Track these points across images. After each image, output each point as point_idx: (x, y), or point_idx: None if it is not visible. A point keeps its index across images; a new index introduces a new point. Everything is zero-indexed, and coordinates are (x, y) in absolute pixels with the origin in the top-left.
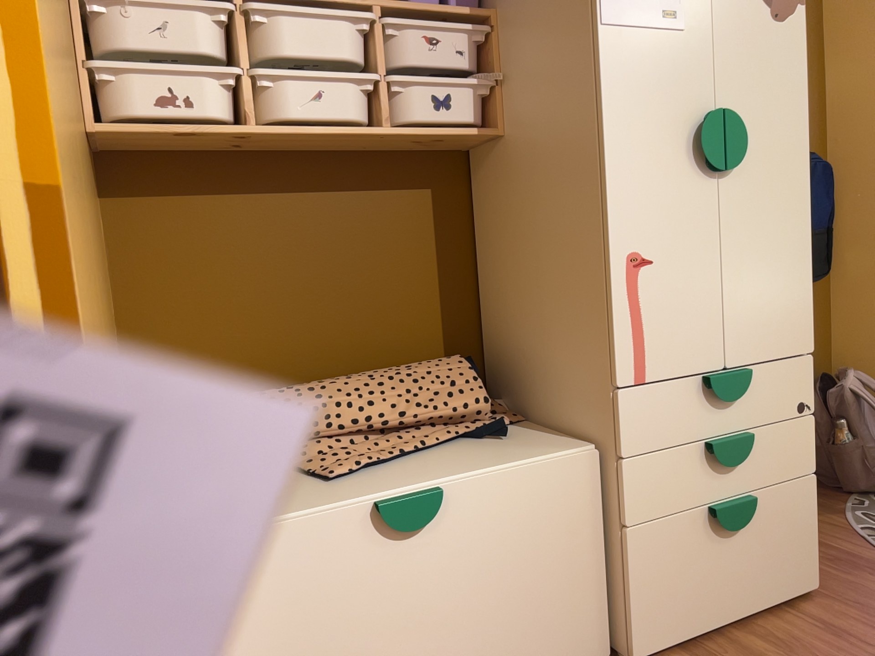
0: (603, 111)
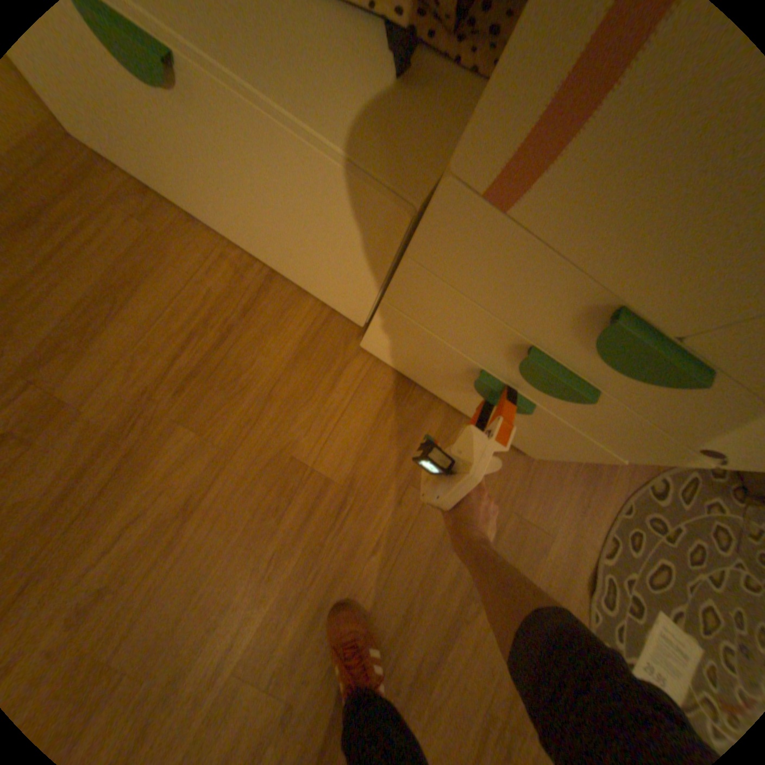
0: None
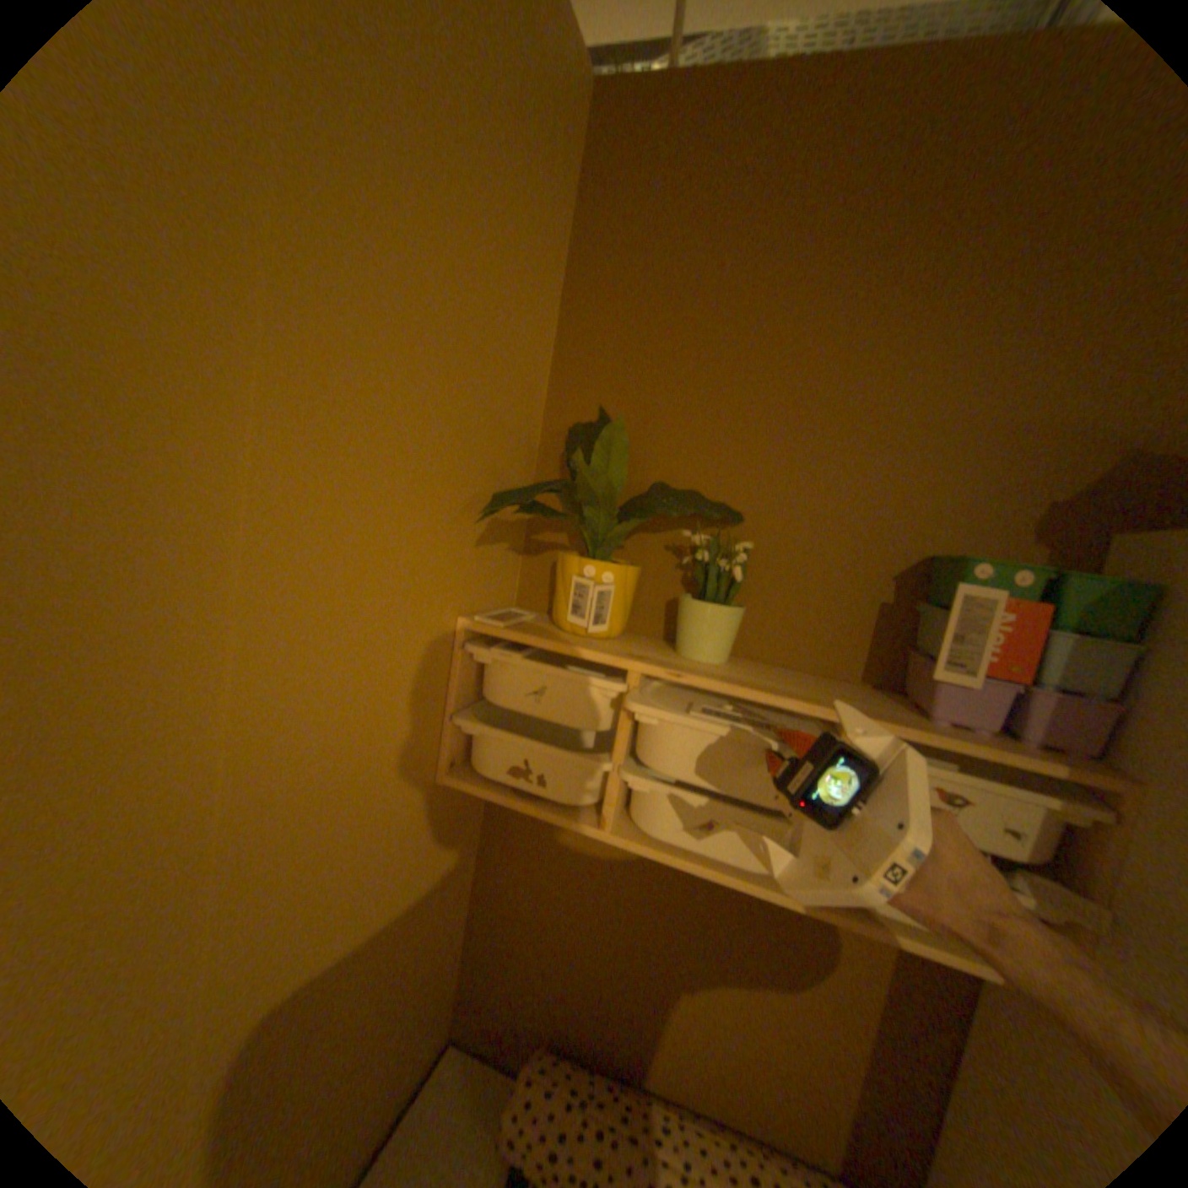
0: None
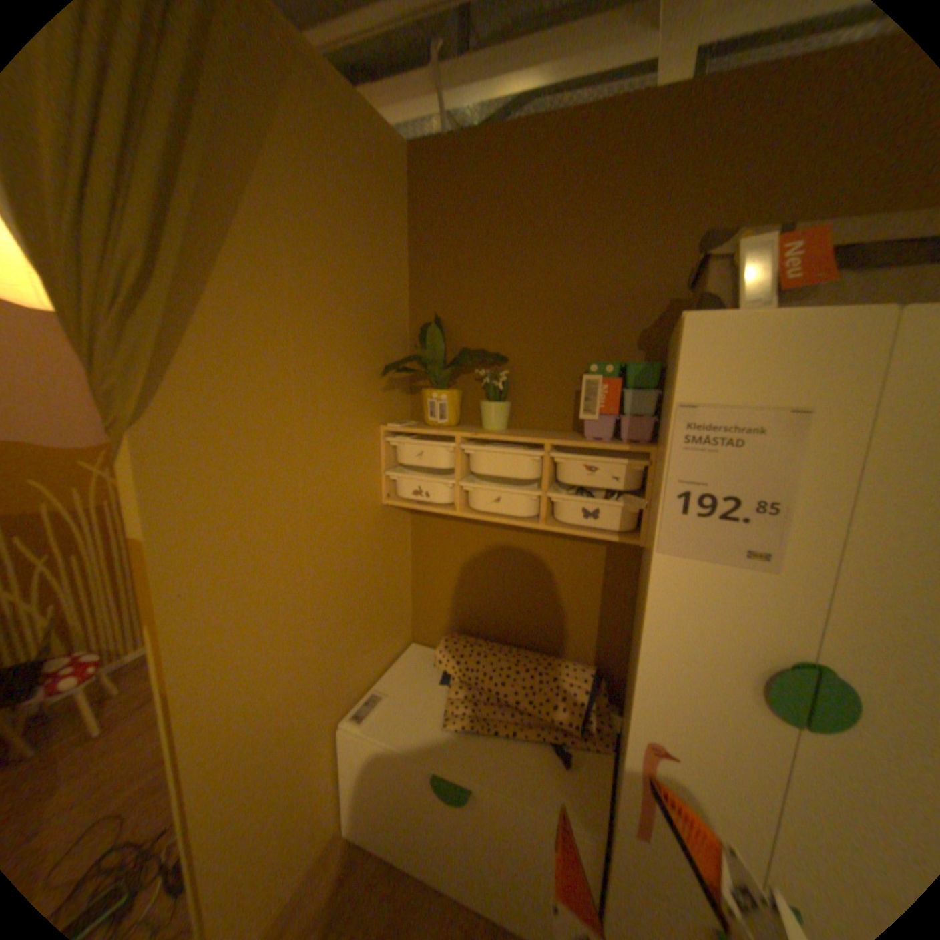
0: (647, 621)
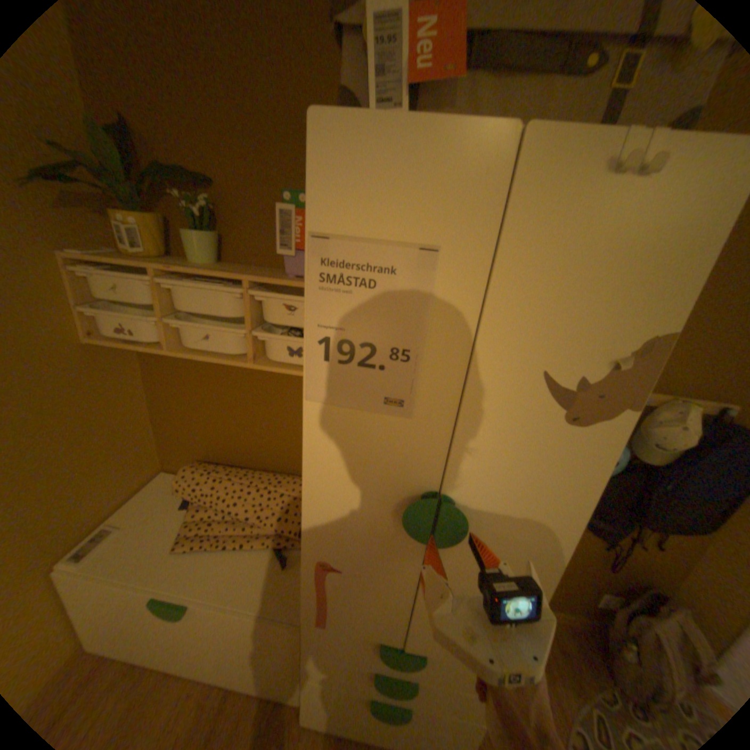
0: (306, 464)
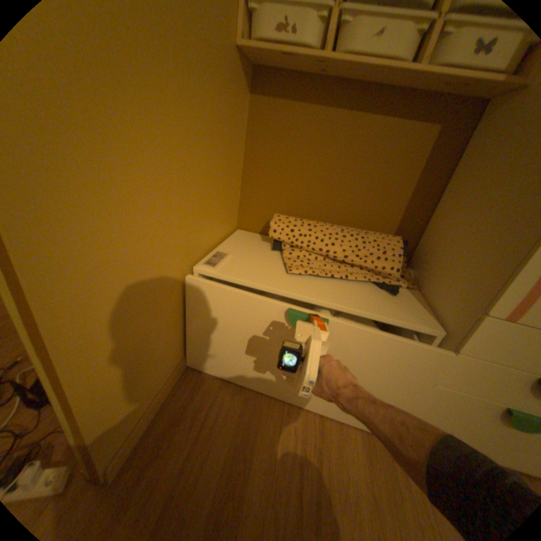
0: None
